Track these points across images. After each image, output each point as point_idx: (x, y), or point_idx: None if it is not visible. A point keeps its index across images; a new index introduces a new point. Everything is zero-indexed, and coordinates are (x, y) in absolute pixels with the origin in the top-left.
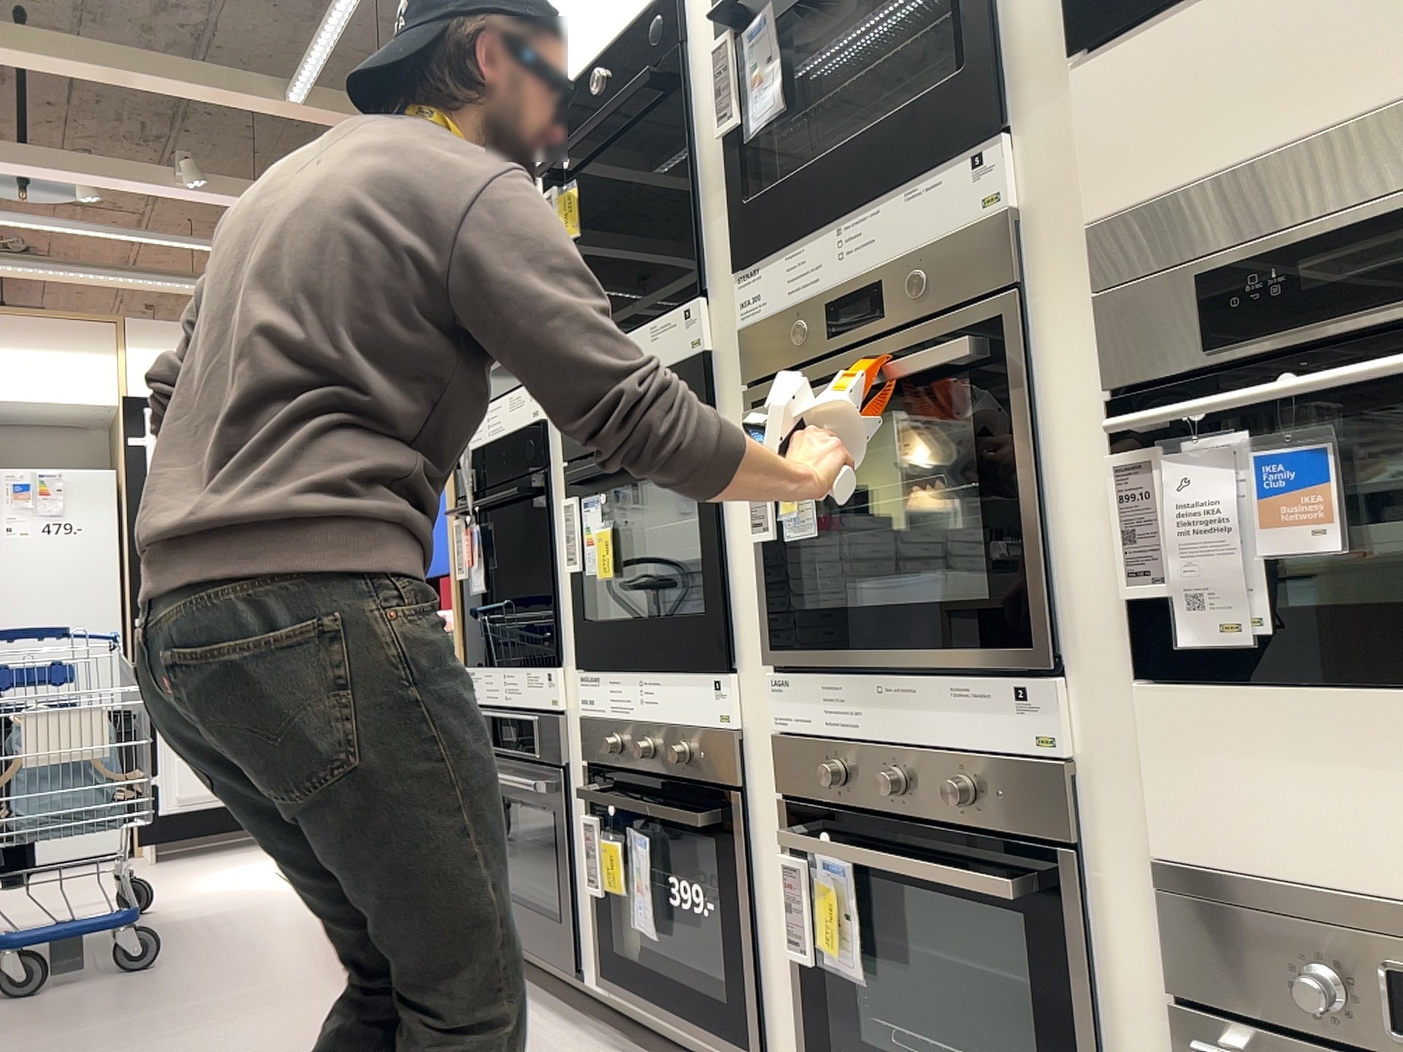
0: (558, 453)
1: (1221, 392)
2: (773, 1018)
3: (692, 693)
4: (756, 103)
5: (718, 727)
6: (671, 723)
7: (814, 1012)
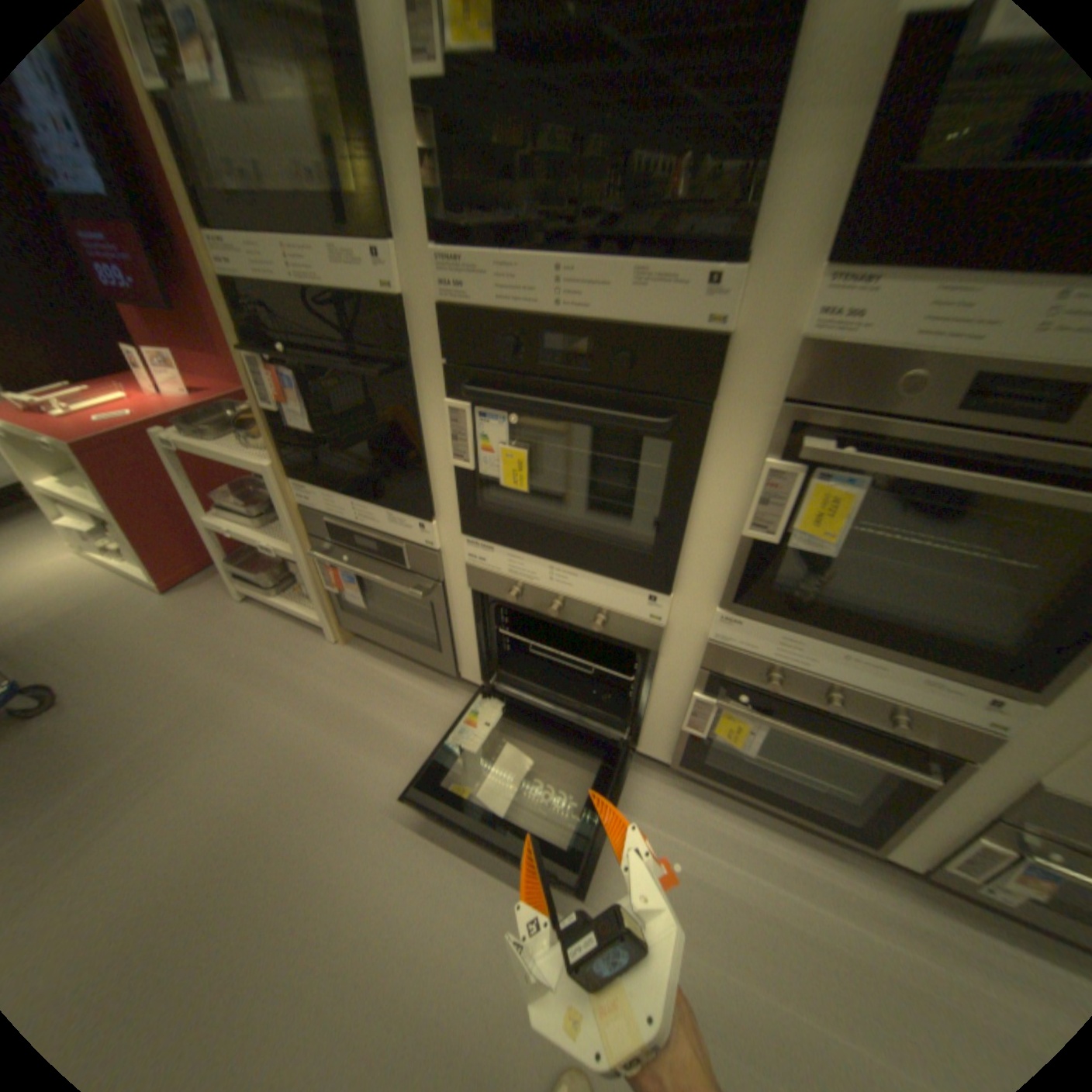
0: (427, 340)
1: None
2: (647, 731)
3: (619, 591)
4: None
5: (646, 617)
6: (588, 599)
7: (692, 744)
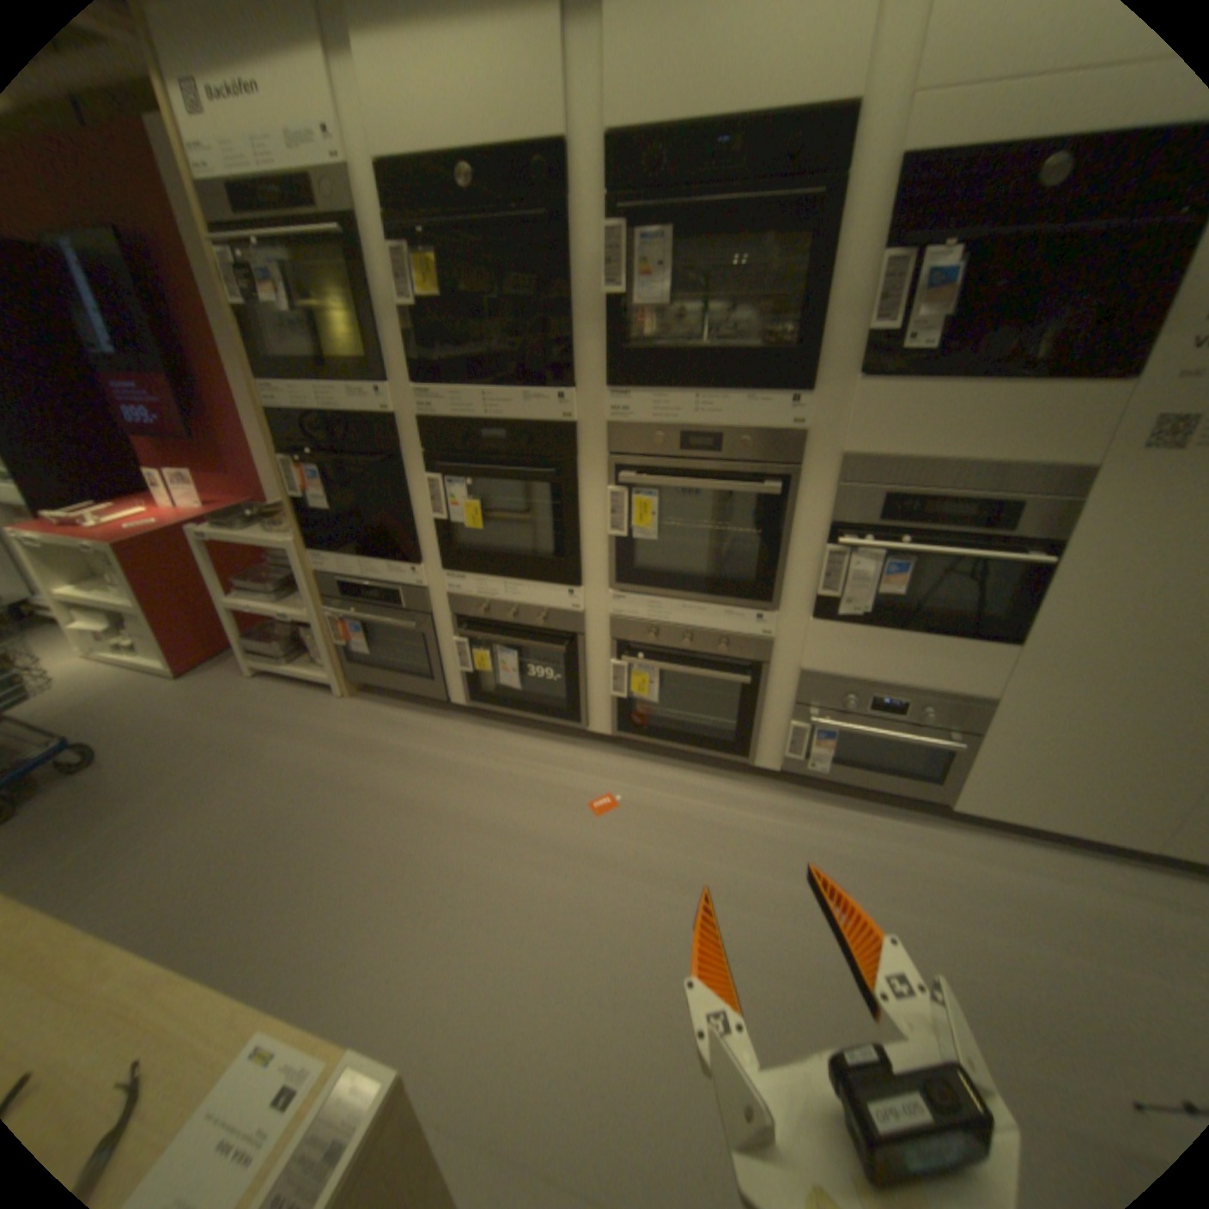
0: (411, 442)
1: (877, 536)
2: (590, 711)
3: (549, 594)
4: (641, 288)
5: (569, 610)
6: (531, 605)
7: (620, 711)
